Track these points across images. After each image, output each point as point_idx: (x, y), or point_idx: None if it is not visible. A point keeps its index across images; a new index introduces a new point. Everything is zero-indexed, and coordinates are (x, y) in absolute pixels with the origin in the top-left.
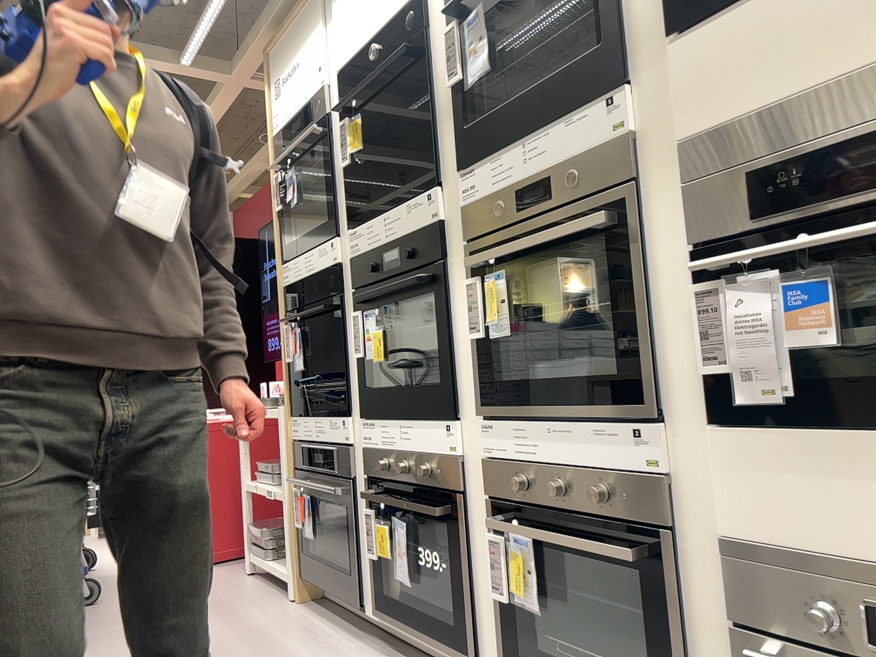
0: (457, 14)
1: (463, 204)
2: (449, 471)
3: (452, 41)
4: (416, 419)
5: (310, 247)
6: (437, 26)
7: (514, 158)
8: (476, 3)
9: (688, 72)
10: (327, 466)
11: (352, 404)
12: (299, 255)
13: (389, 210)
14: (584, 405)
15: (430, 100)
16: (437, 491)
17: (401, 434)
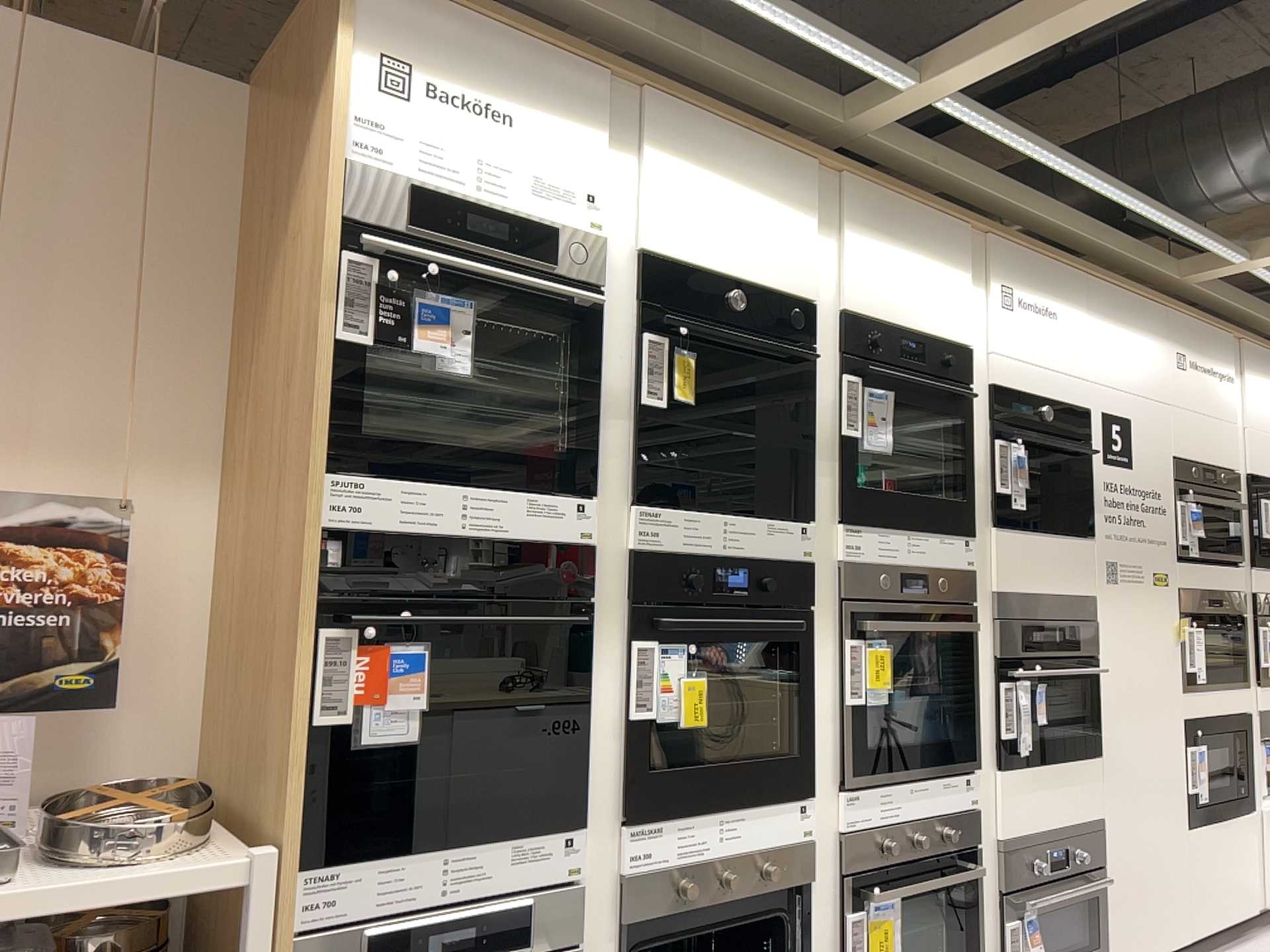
0: (871, 378)
1: (841, 558)
2: (801, 860)
3: (857, 395)
4: (754, 804)
5: (493, 485)
6: (826, 355)
7: (901, 544)
8: (881, 383)
9: (1003, 553)
10: (489, 947)
11: (588, 802)
12: (437, 481)
13: (739, 518)
14: (939, 764)
15: (810, 424)
16: (772, 894)
17: (721, 831)
